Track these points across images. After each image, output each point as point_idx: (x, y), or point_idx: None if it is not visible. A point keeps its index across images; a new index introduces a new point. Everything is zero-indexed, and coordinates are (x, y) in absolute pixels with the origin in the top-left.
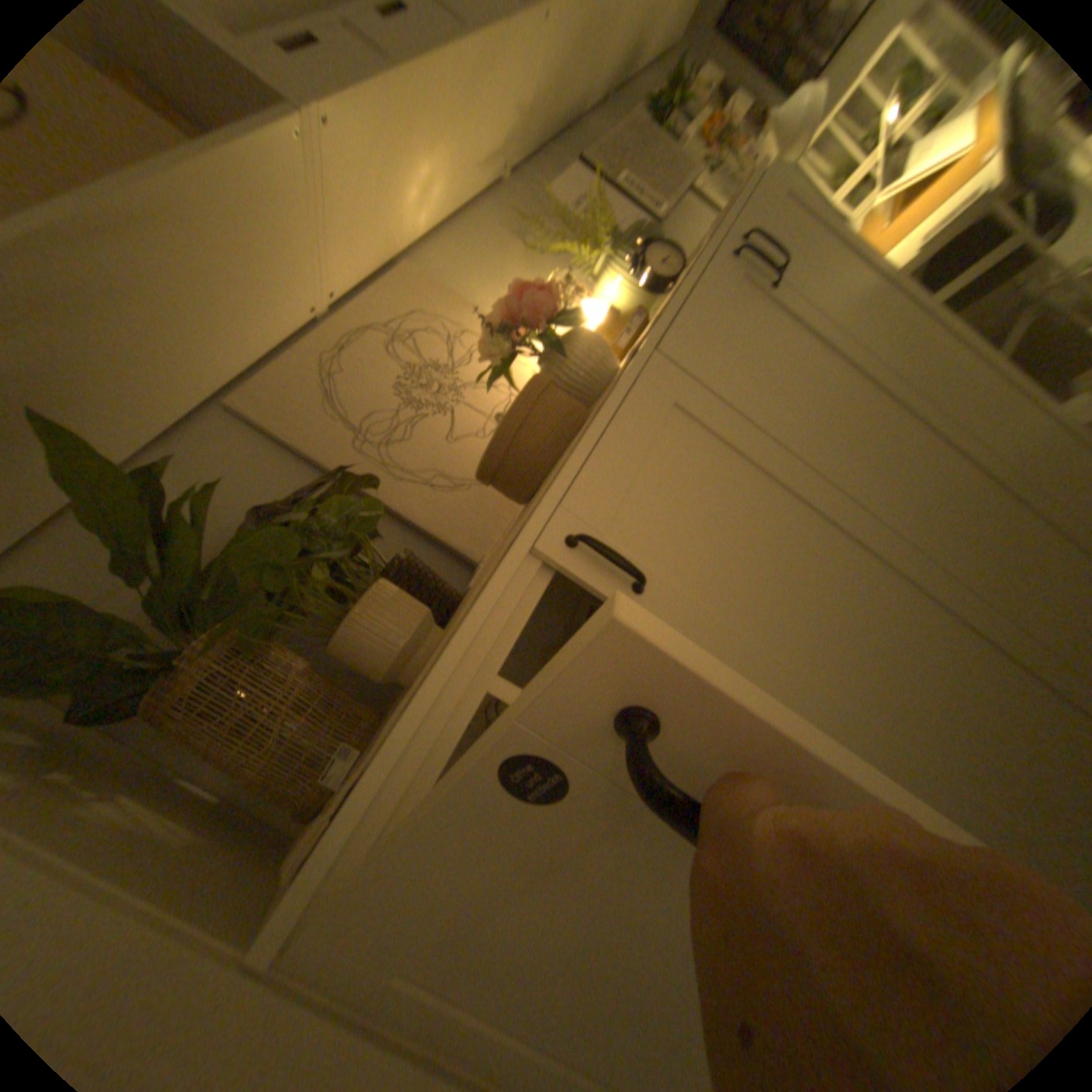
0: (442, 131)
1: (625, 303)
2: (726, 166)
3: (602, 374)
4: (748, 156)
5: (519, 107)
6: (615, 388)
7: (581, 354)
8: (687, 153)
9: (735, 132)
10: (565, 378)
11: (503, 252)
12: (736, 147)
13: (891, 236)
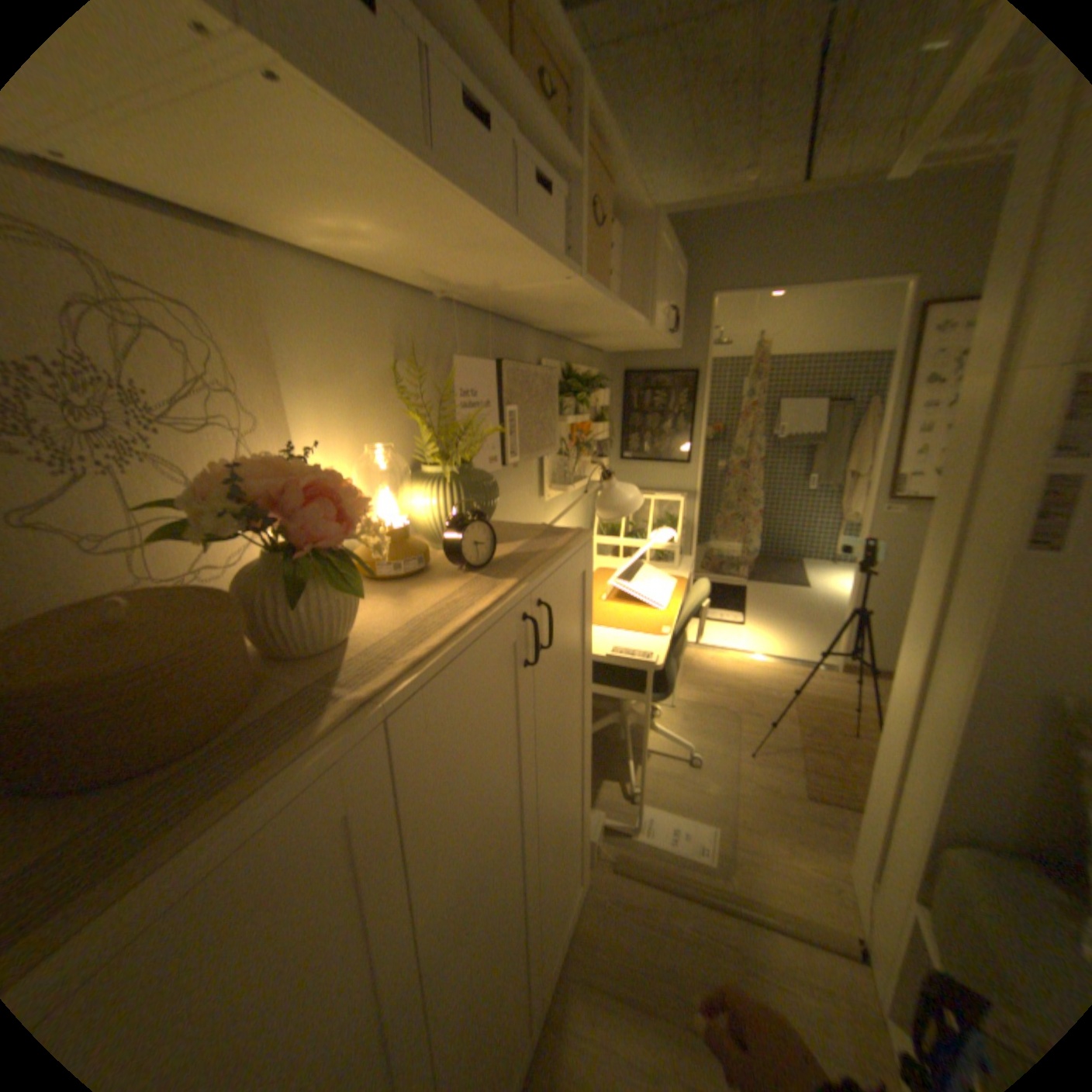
0: (414, 227)
1: (418, 518)
2: (565, 458)
3: (314, 638)
4: (578, 465)
5: (493, 283)
6: (279, 783)
7: (311, 604)
8: (555, 426)
9: (584, 441)
10: (265, 614)
11: (366, 348)
12: (577, 452)
13: (597, 614)
